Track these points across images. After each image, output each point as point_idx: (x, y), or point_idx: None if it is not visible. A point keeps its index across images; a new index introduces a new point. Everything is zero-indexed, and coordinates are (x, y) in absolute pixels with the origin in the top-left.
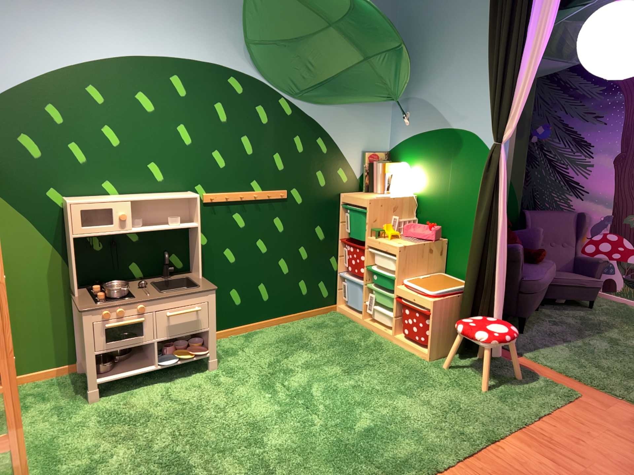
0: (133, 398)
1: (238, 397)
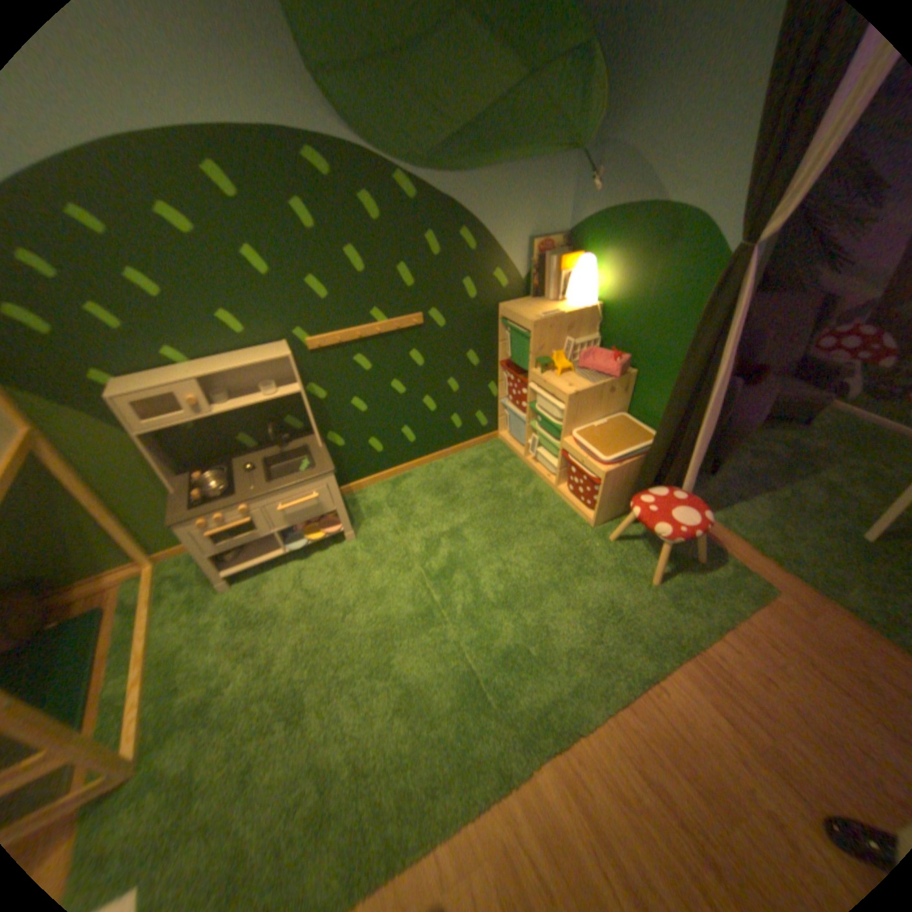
0: (264, 586)
1: (371, 587)
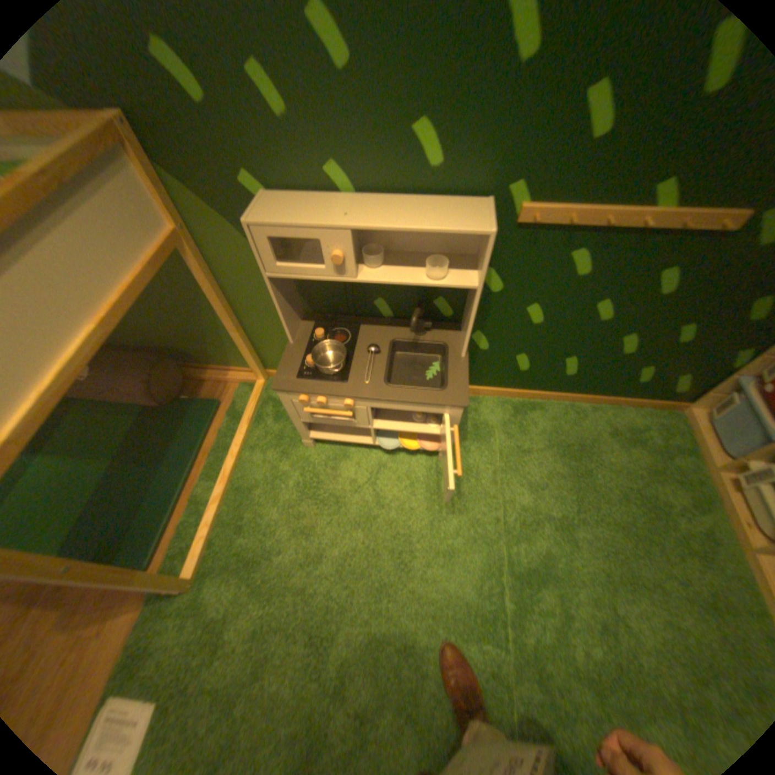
0: (343, 463)
1: (442, 538)
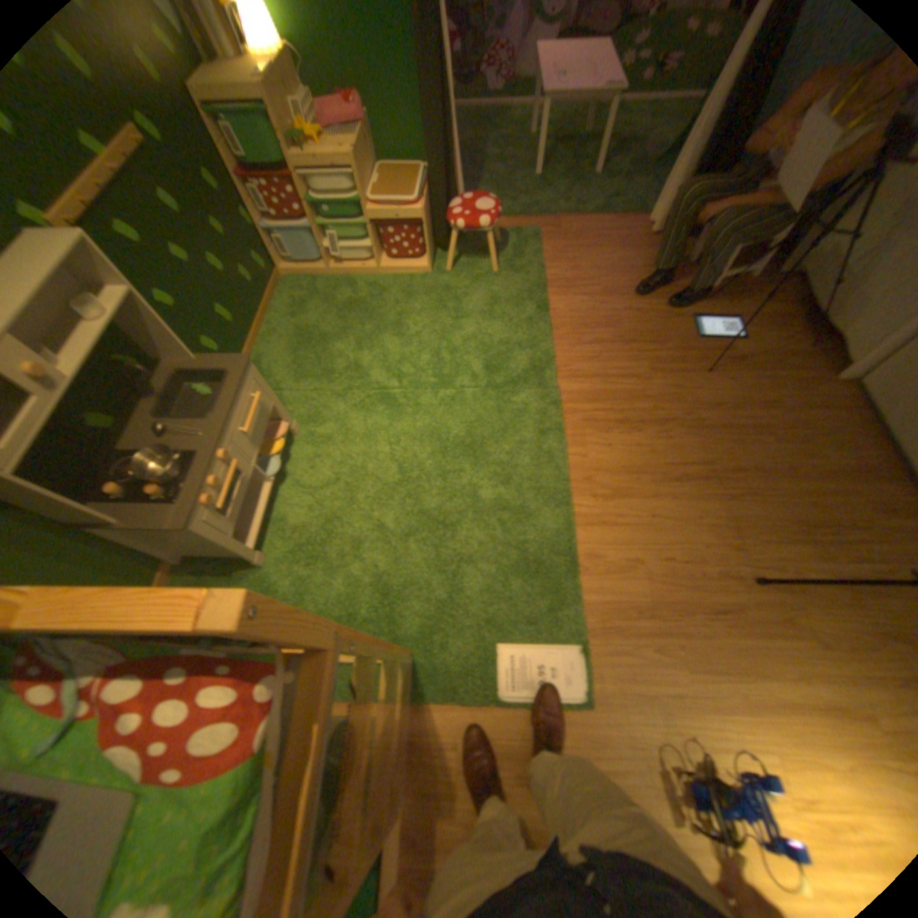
0: (286, 521)
1: (364, 431)
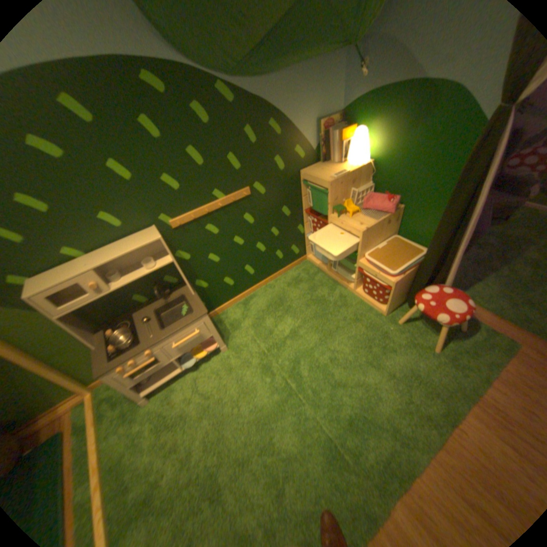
0: (172, 394)
1: (246, 384)
